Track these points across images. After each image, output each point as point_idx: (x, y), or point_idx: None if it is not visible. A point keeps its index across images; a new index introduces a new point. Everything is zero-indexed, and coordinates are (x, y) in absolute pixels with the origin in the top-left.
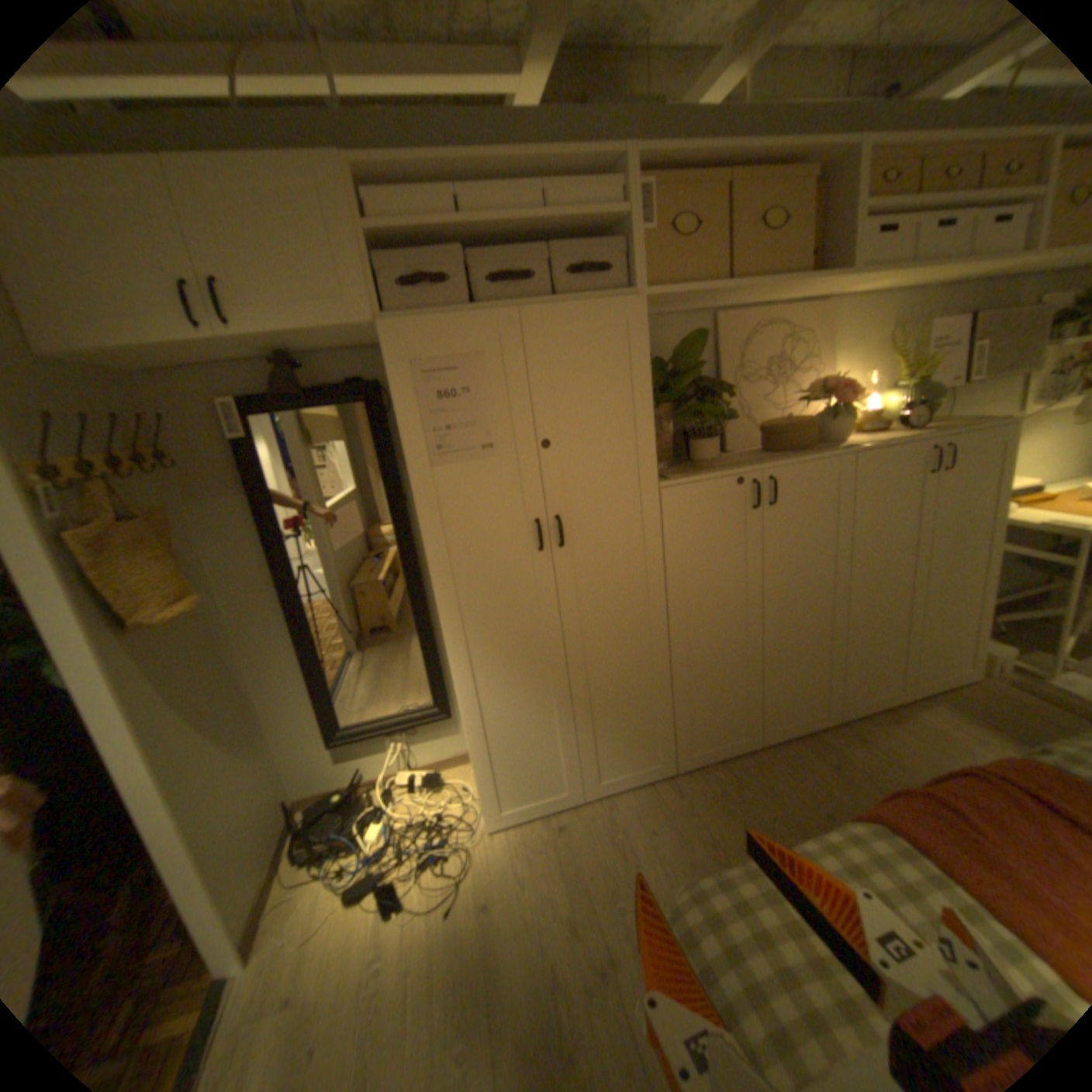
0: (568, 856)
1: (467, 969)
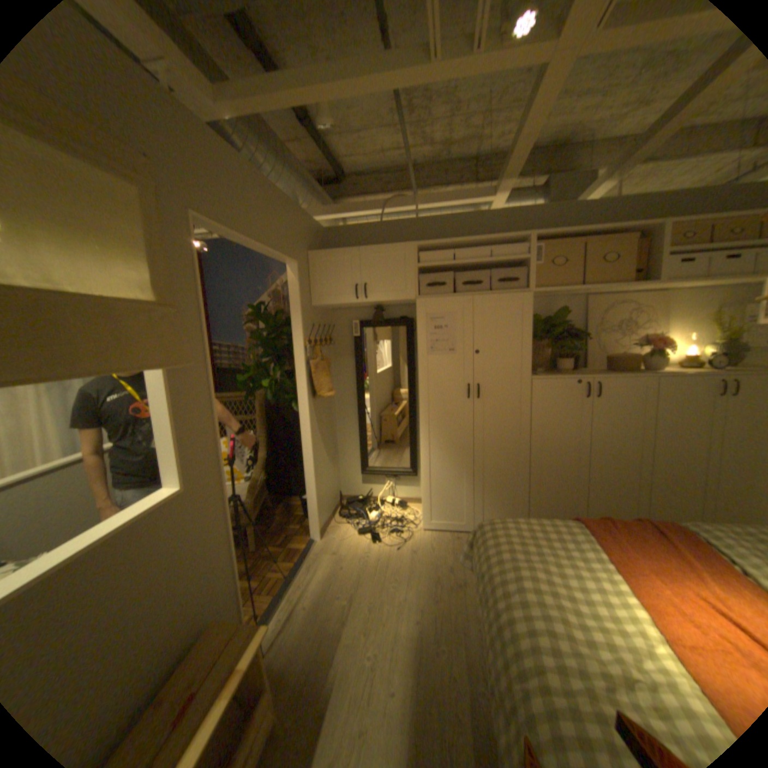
0: (458, 548)
1: (403, 567)
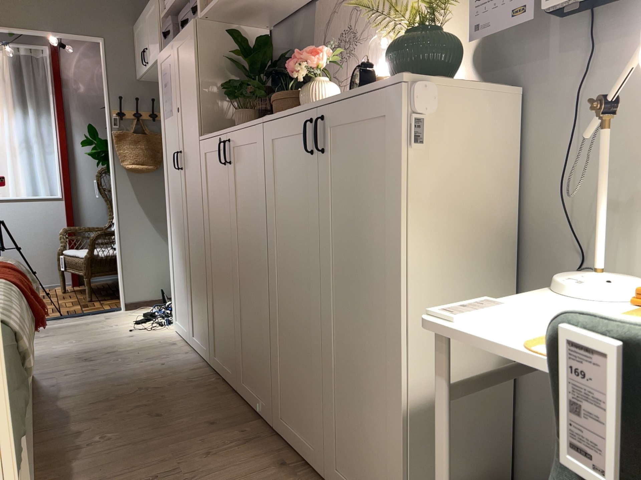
0: (154, 347)
1: (104, 338)
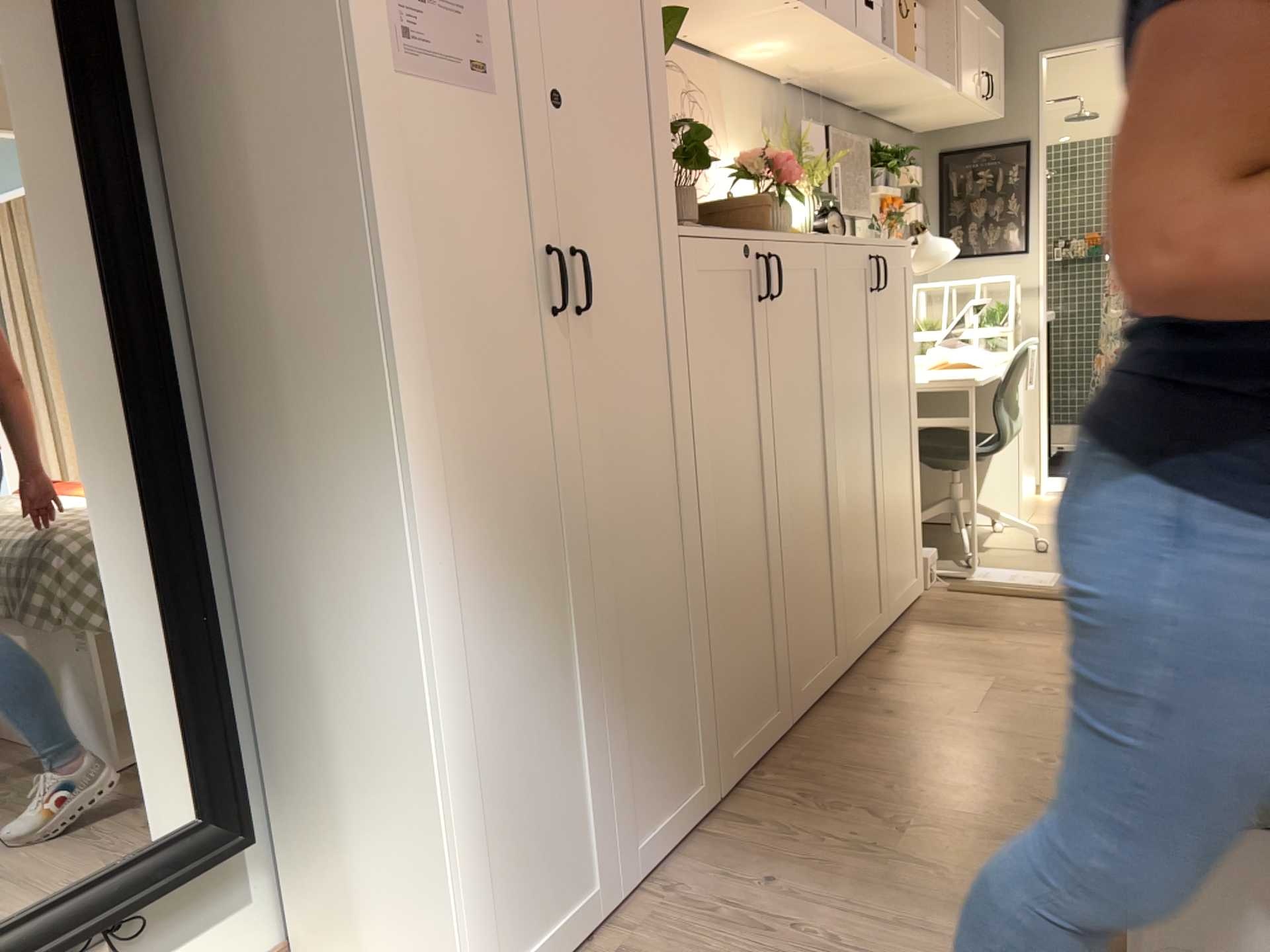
0: None
1: None
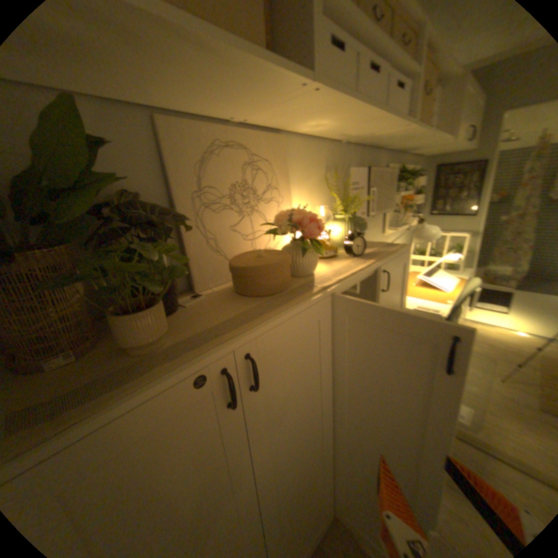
0: None
1: None
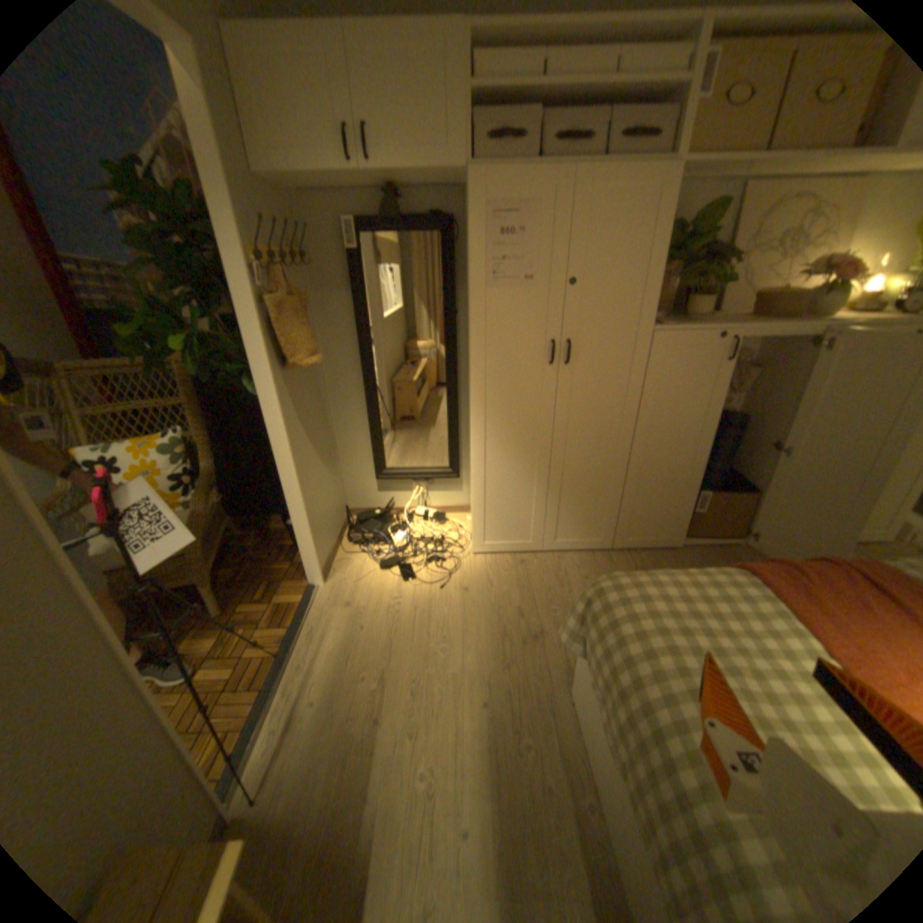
0: (525, 576)
1: (453, 614)
